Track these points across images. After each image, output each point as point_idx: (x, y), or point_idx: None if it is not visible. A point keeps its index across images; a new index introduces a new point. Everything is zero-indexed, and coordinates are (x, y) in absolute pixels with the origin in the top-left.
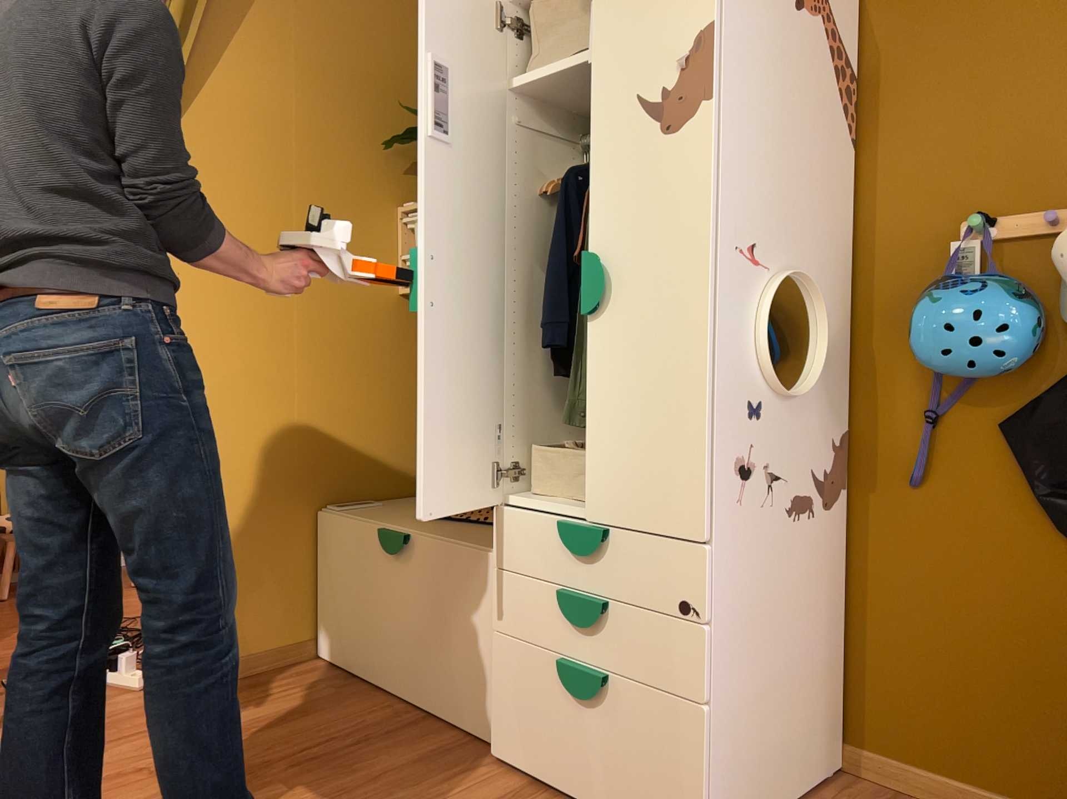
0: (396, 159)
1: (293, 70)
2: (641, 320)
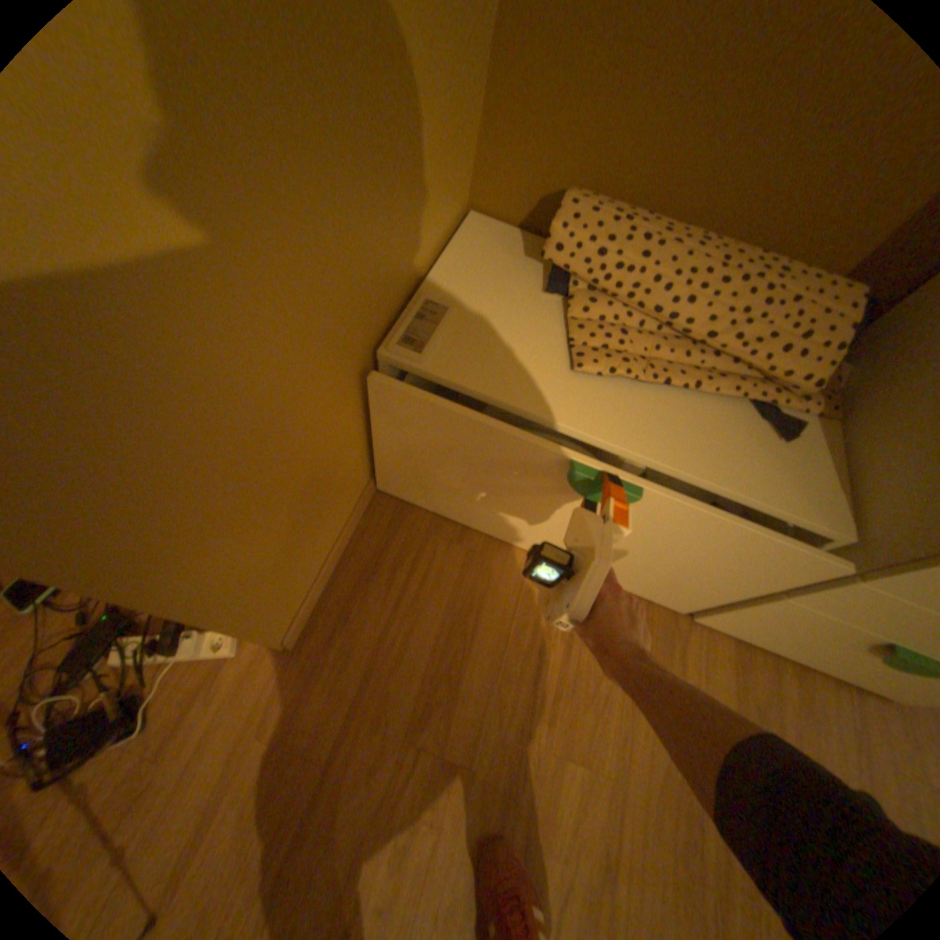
0: None
1: None
2: None
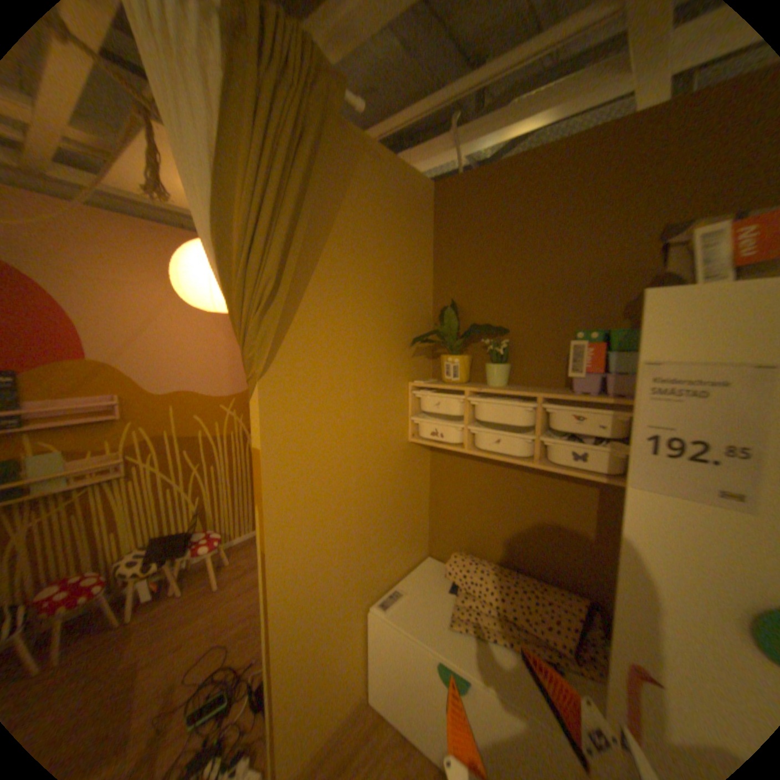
0: (408, 347)
1: (349, 295)
2: None
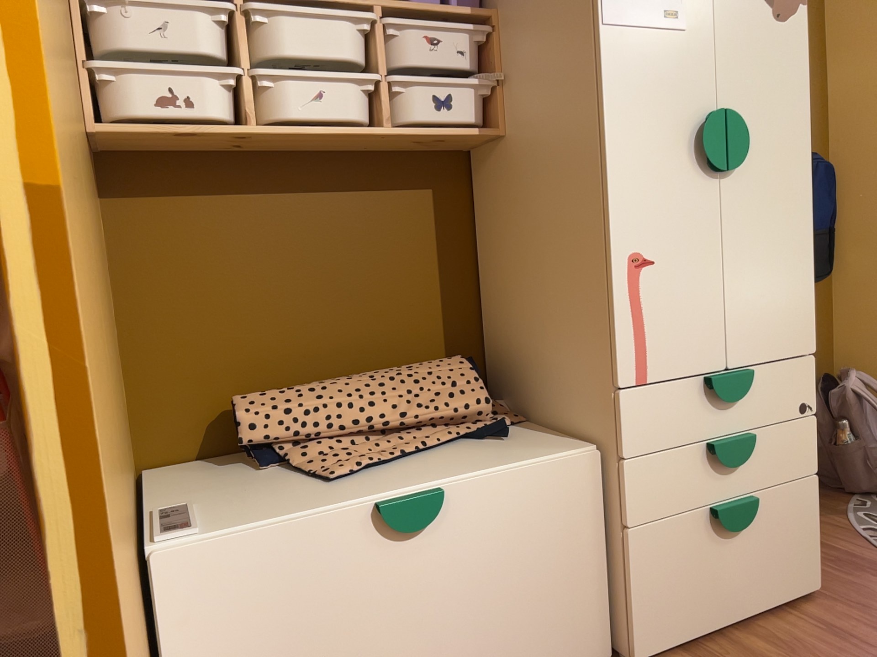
0: None
1: None
2: (765, 179)
